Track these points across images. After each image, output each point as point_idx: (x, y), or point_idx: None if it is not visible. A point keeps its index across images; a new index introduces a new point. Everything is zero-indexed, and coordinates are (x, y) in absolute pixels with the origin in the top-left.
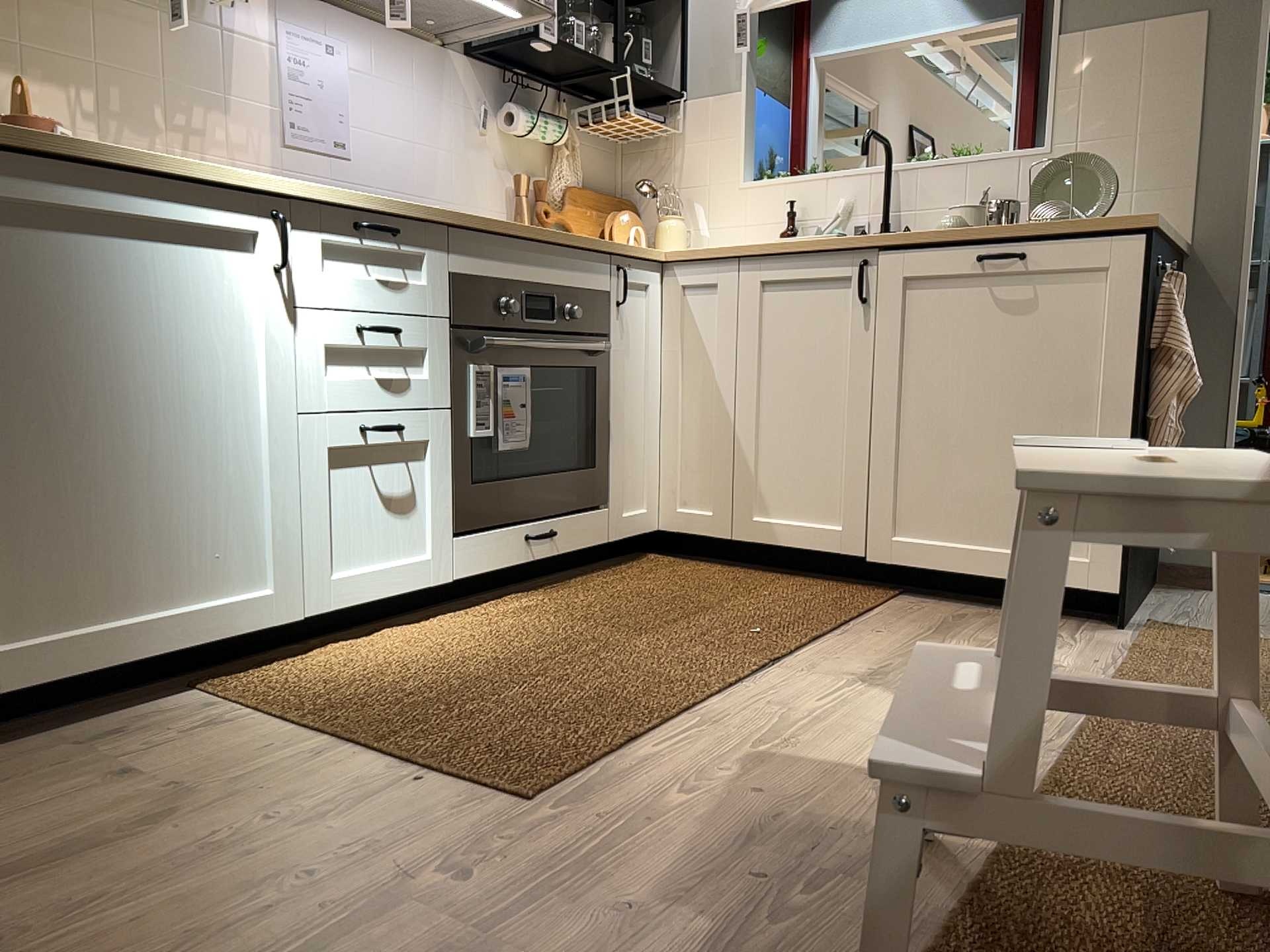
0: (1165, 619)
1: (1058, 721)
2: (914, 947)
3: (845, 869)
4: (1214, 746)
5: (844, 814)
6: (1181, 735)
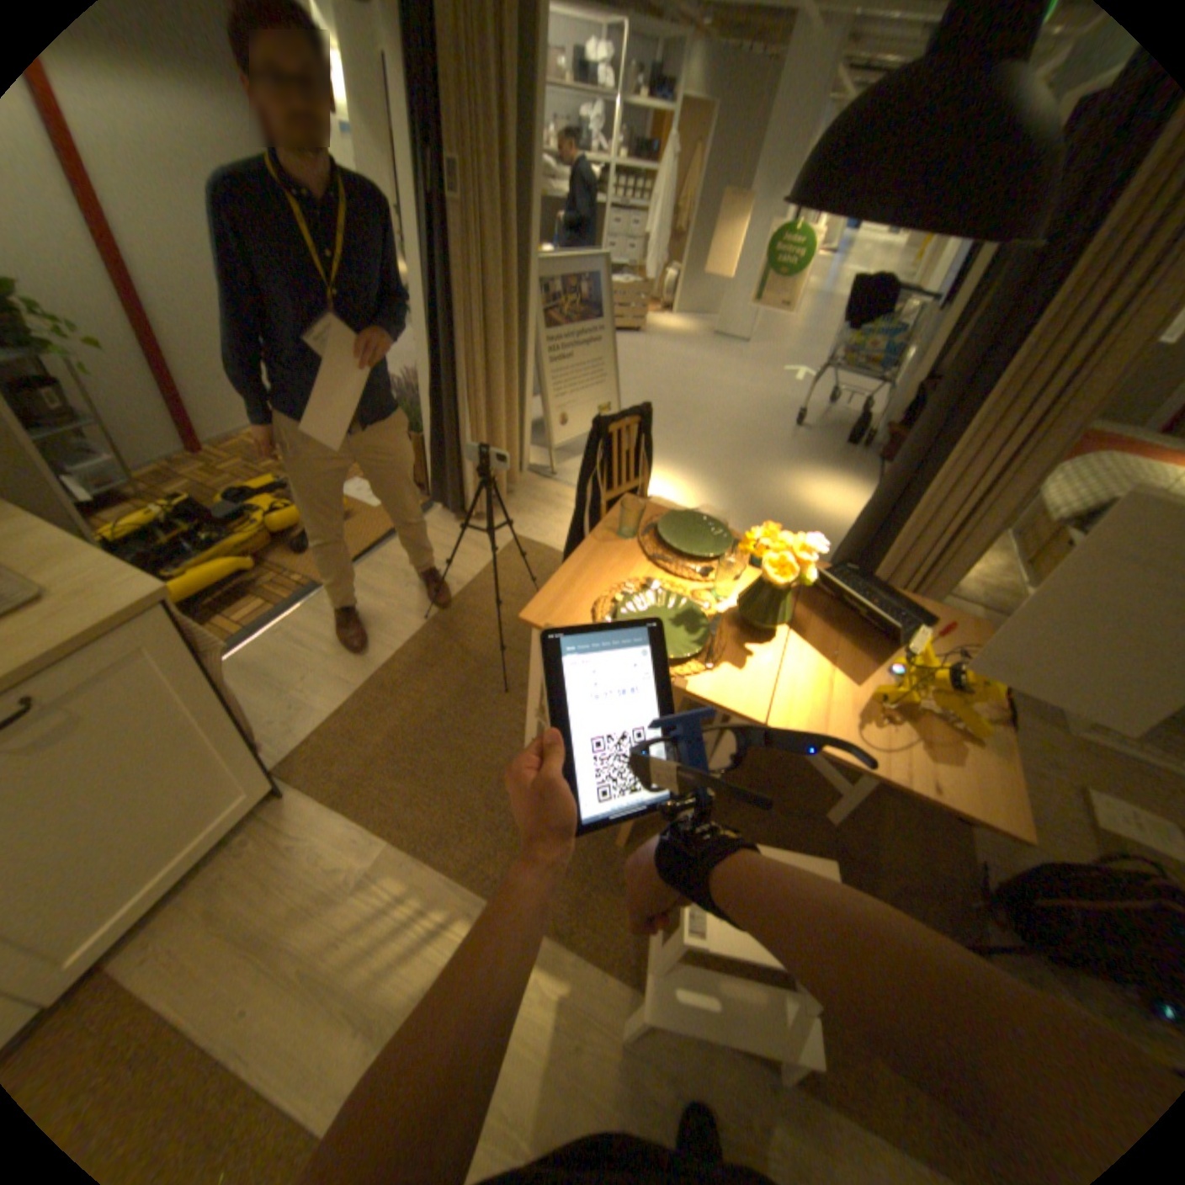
0: (264, 759)
1: (461, 906)
2: (714, 1051)
3: (661, 1085)
4: (498, 833)
5: (604, 1082)
6: (485, 843)
